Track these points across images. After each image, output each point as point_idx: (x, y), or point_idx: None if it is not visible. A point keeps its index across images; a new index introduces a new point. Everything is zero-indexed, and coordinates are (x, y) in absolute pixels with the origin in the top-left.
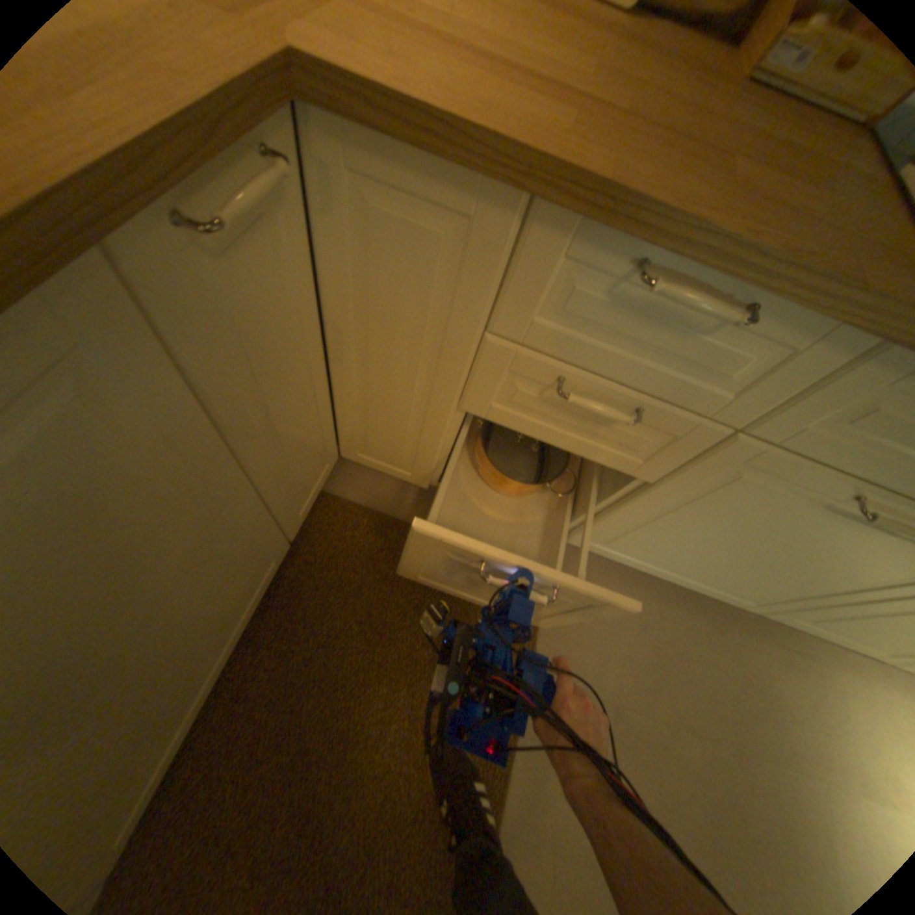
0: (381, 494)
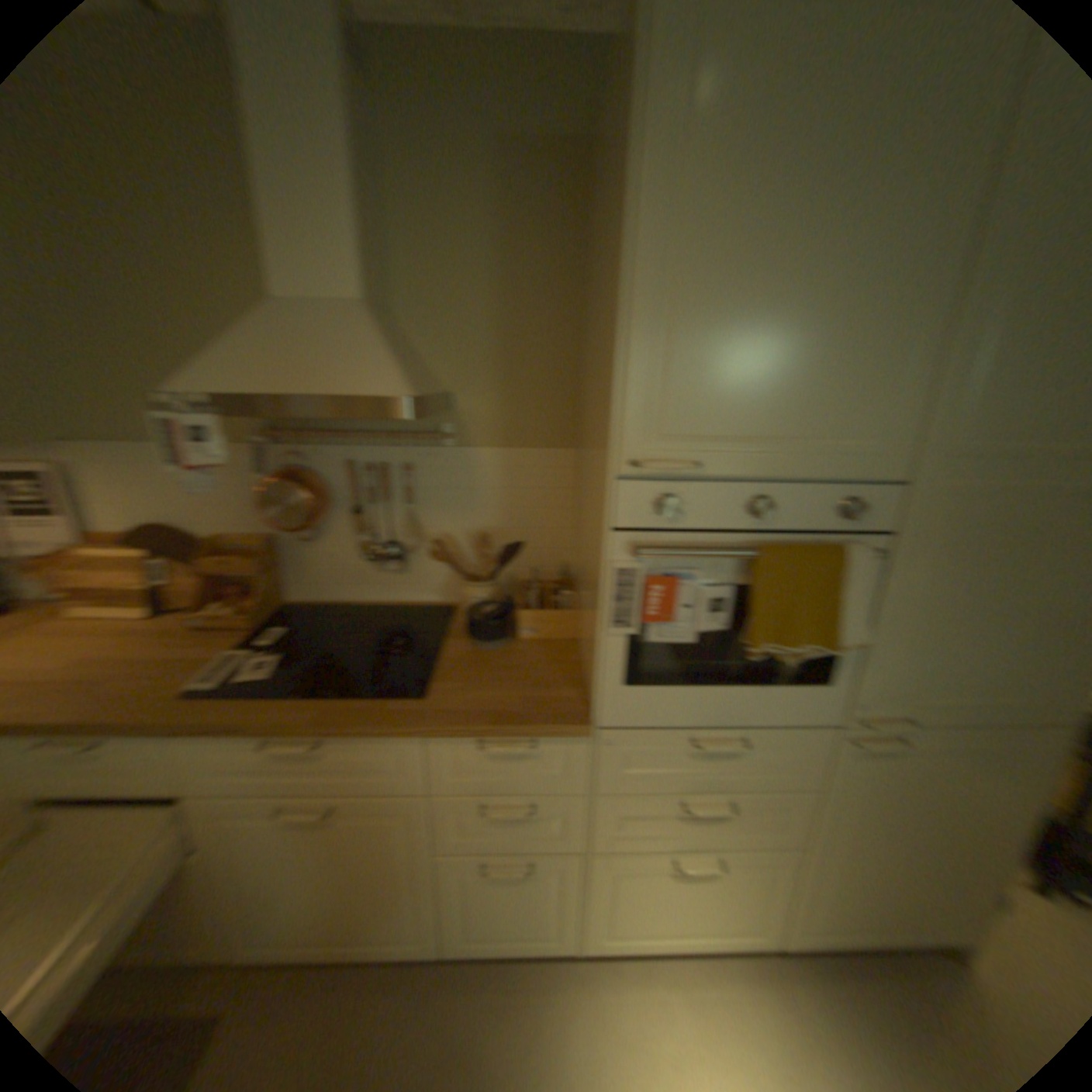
0: None
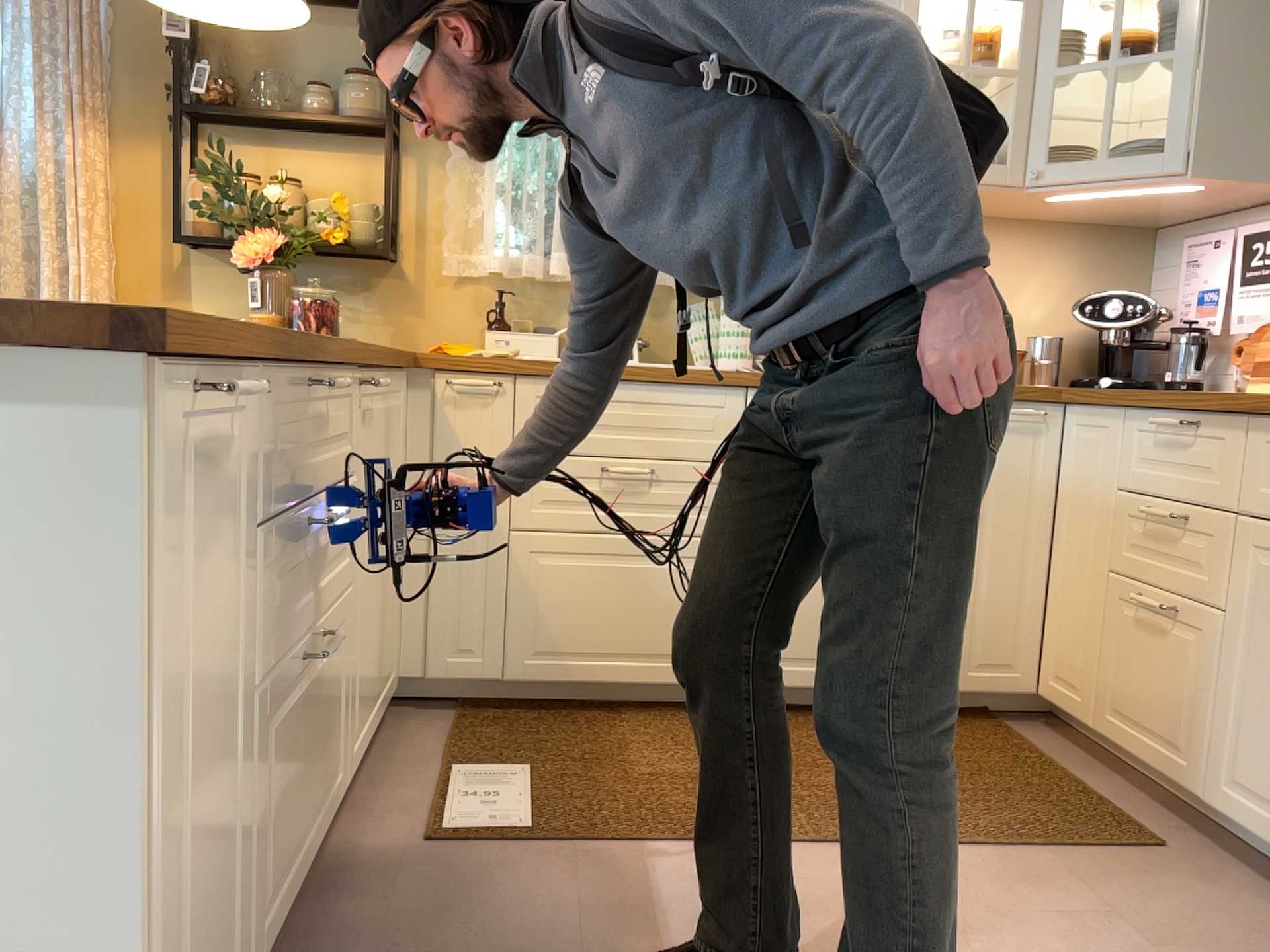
0: (1051, 746)
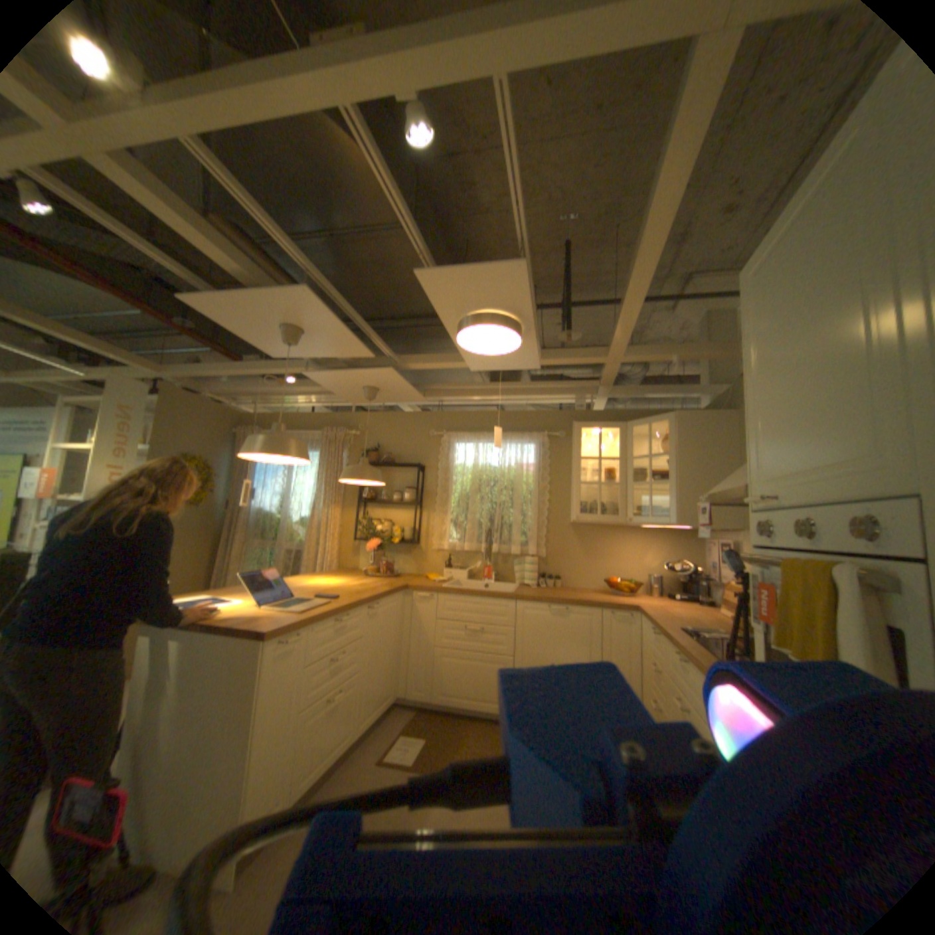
0: None
